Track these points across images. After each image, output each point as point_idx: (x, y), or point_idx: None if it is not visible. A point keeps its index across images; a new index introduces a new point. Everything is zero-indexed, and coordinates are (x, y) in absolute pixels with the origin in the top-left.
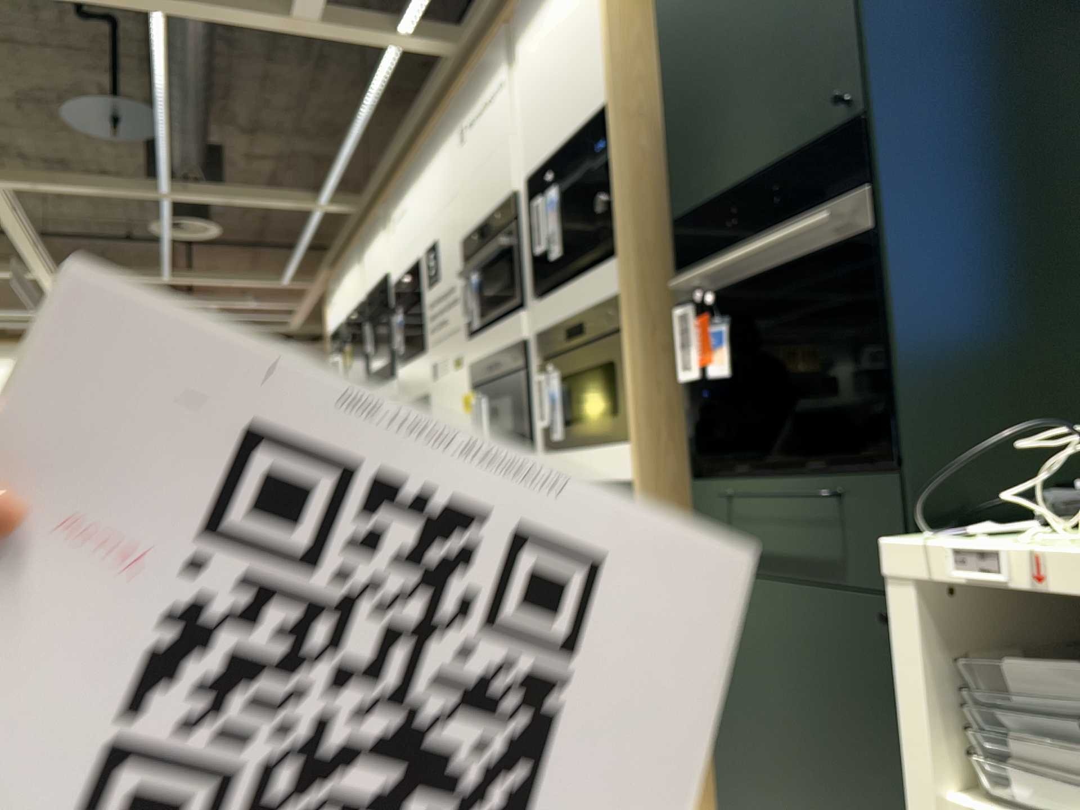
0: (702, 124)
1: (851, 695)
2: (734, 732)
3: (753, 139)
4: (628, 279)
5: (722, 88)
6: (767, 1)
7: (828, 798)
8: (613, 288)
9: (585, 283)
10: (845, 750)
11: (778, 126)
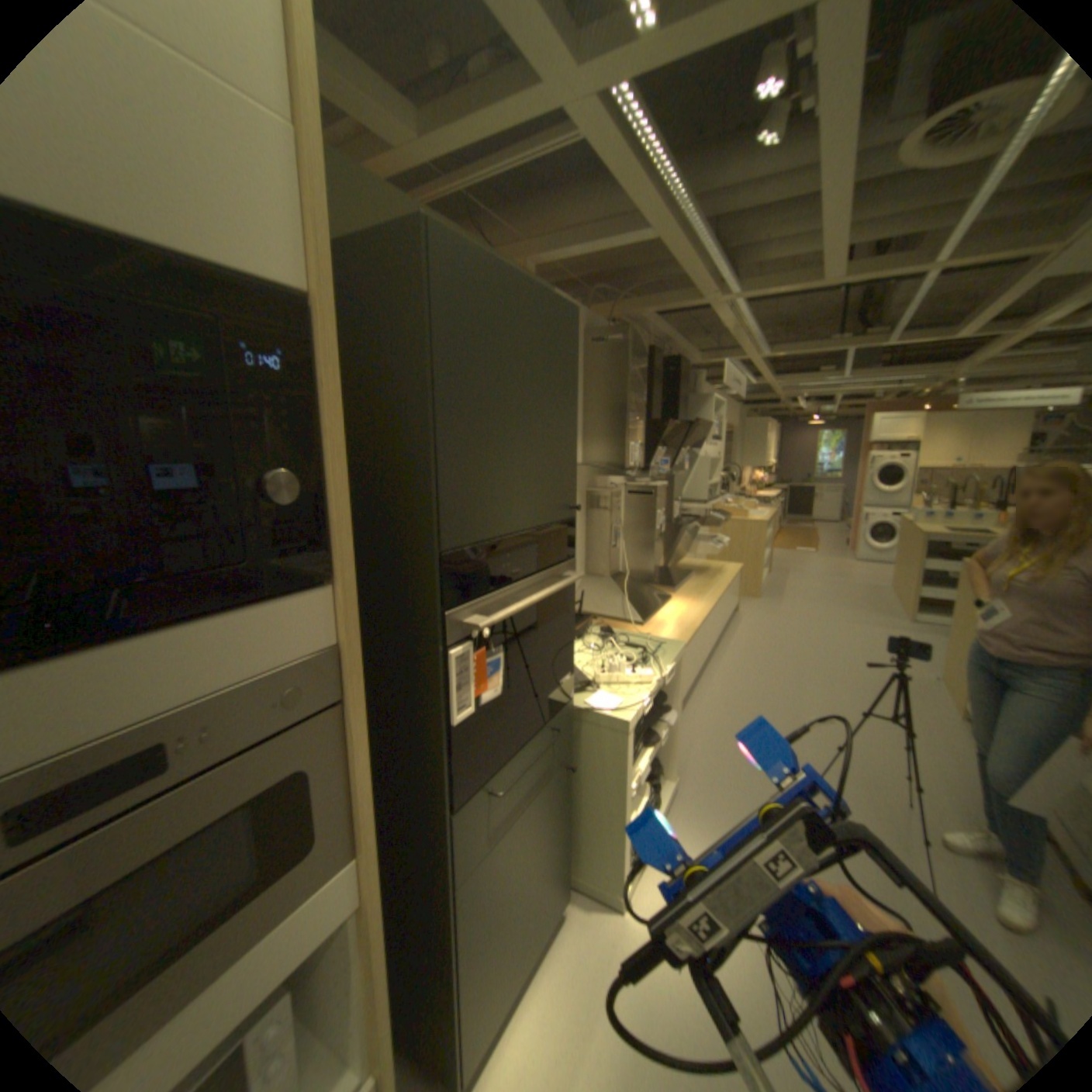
0: (476, 461)
1: (537, 840)
2: (470, 990)
3: (517, 501)
4: (342, 629)
5: (497, 441)
6: (533, 401)
7: (524, 917)
8: (284, 648)
9: (142, 656)
10: (533, 875)
11: (533, 501)
